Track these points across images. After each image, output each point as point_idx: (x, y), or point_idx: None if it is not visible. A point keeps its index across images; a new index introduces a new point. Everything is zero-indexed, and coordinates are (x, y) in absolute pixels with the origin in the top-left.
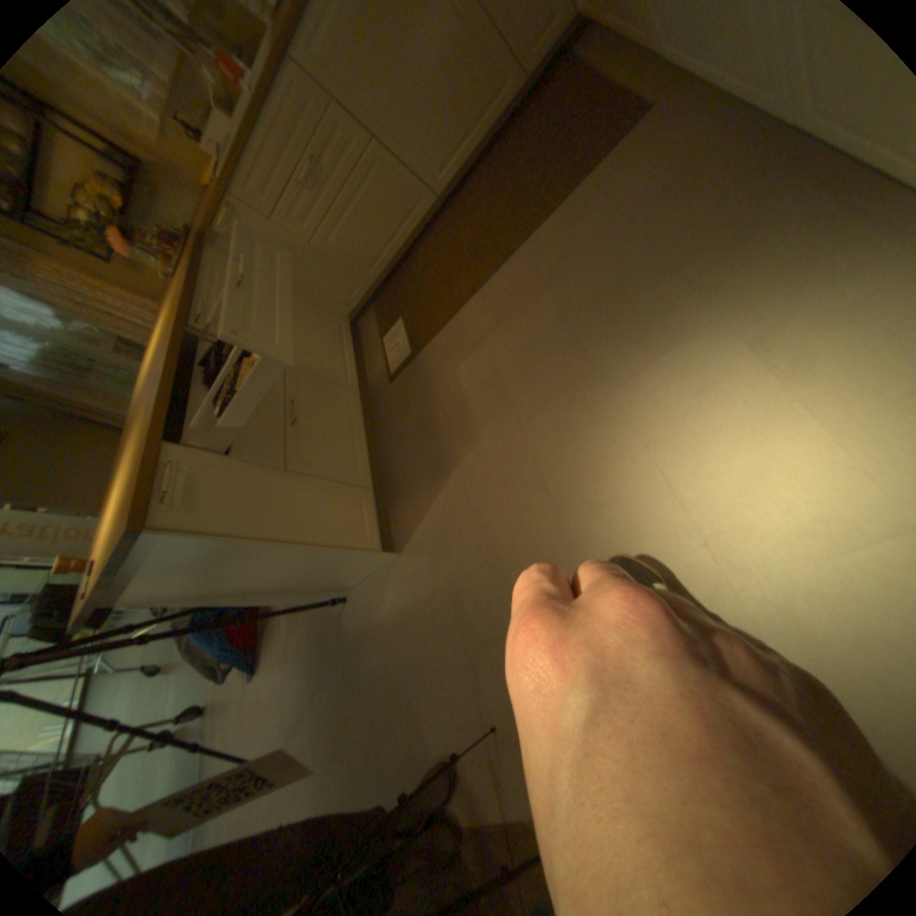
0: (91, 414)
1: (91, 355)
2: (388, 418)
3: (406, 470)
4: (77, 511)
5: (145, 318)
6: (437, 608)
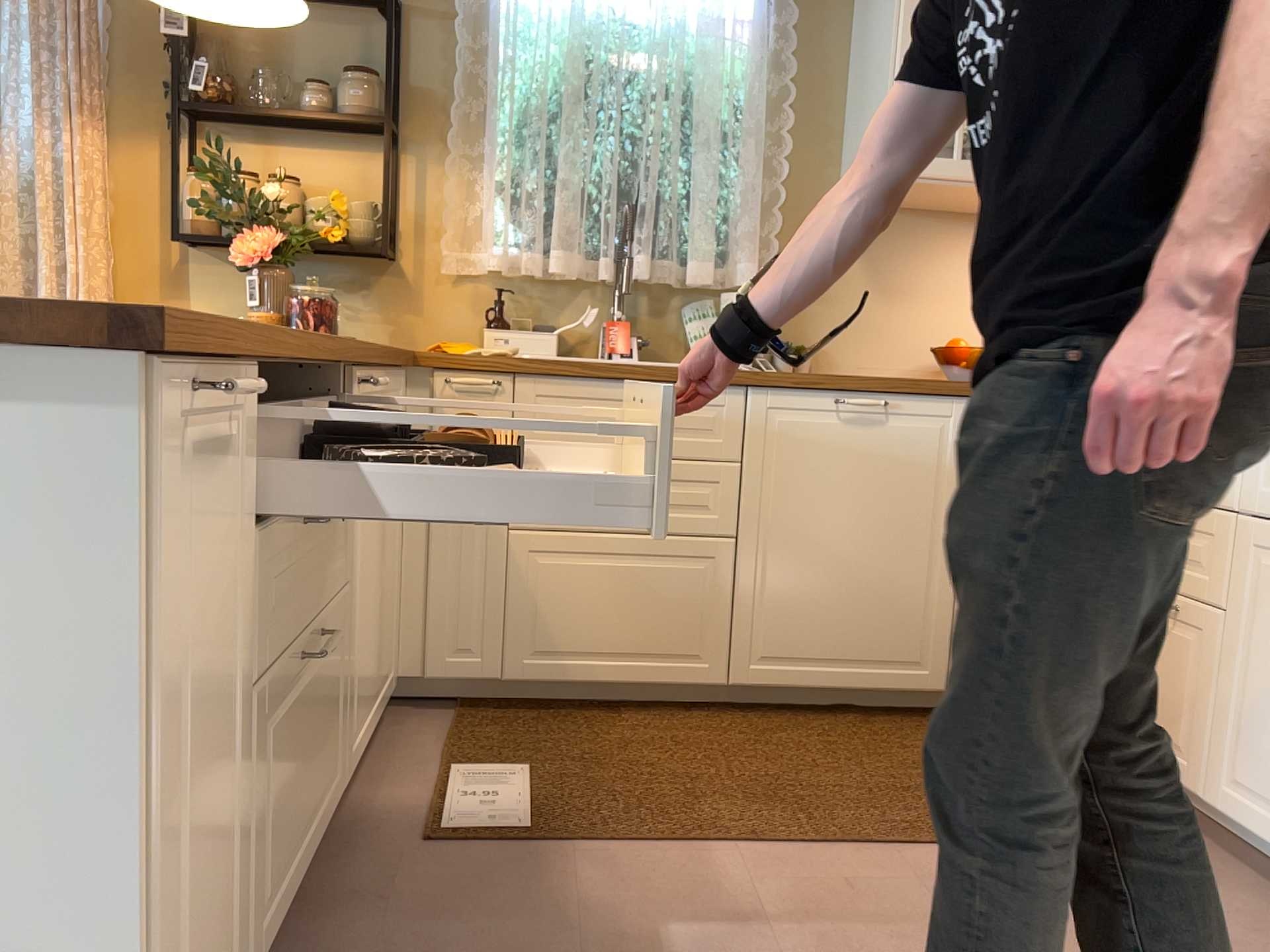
0: None
1: None
2: (358, 900)
3: None
4: None
5: None
6: None
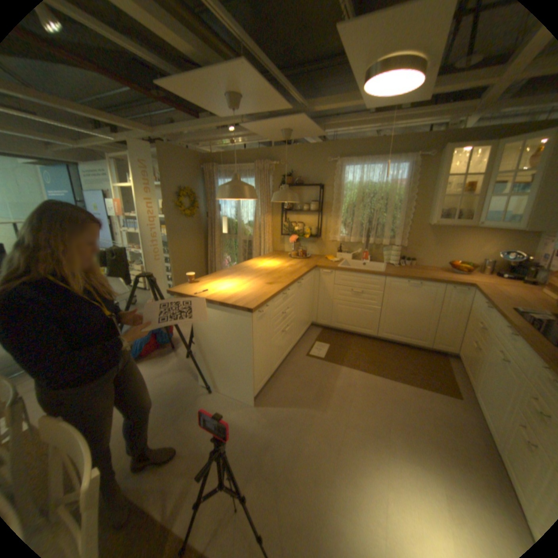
0: (209, 238)
1: (238, 234)
2: (293, 363)
3: (284, 385)
4: (168, 249)
5: (263, 249)
6: (251, 442)
